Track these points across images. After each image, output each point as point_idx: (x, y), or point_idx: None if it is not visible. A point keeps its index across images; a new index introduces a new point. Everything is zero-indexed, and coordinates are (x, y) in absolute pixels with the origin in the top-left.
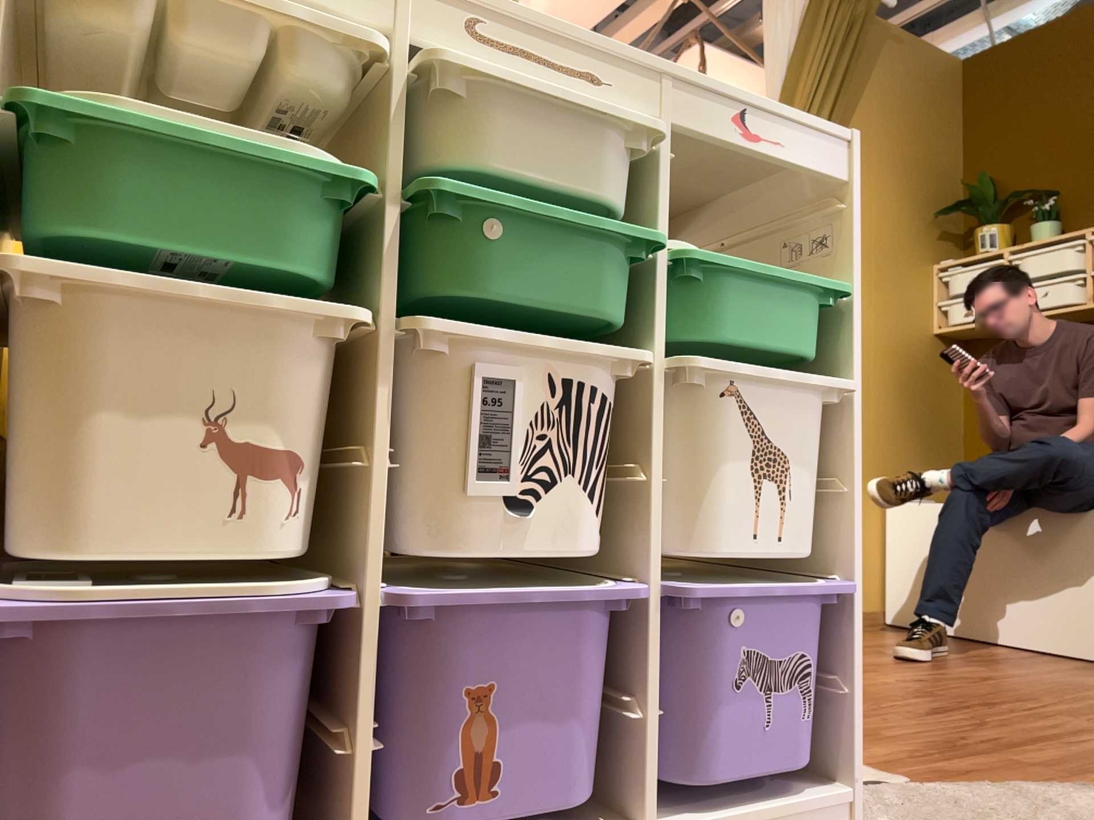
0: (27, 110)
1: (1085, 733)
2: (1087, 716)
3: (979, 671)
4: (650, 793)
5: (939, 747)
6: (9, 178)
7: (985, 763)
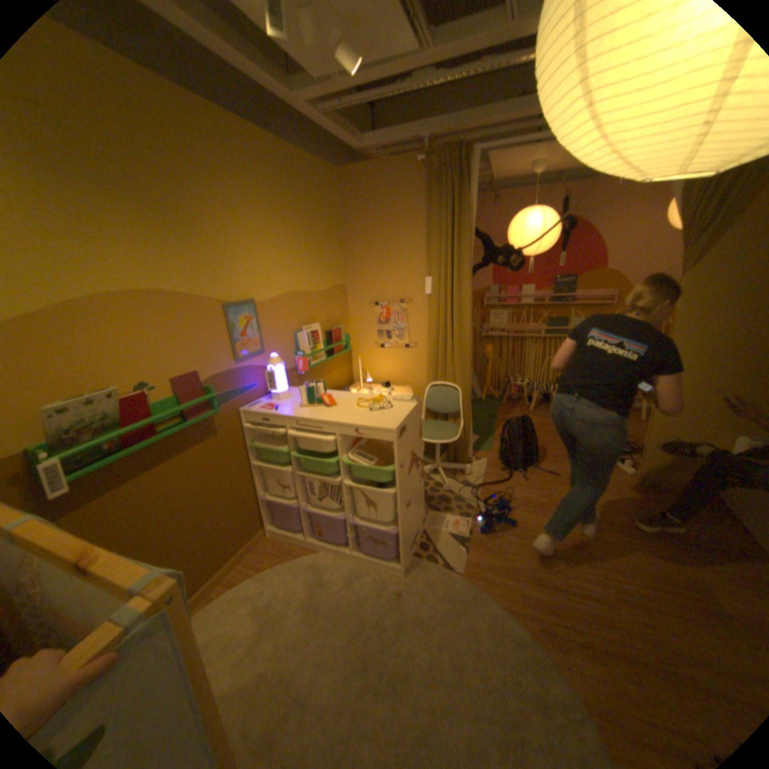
0: (250, 443)
1: (587, 604)
2: (621, 601)
3: (657, 554)
4: (352, 549)
5: (506, 572)
6: (251, 451)
7: (502, 586)
